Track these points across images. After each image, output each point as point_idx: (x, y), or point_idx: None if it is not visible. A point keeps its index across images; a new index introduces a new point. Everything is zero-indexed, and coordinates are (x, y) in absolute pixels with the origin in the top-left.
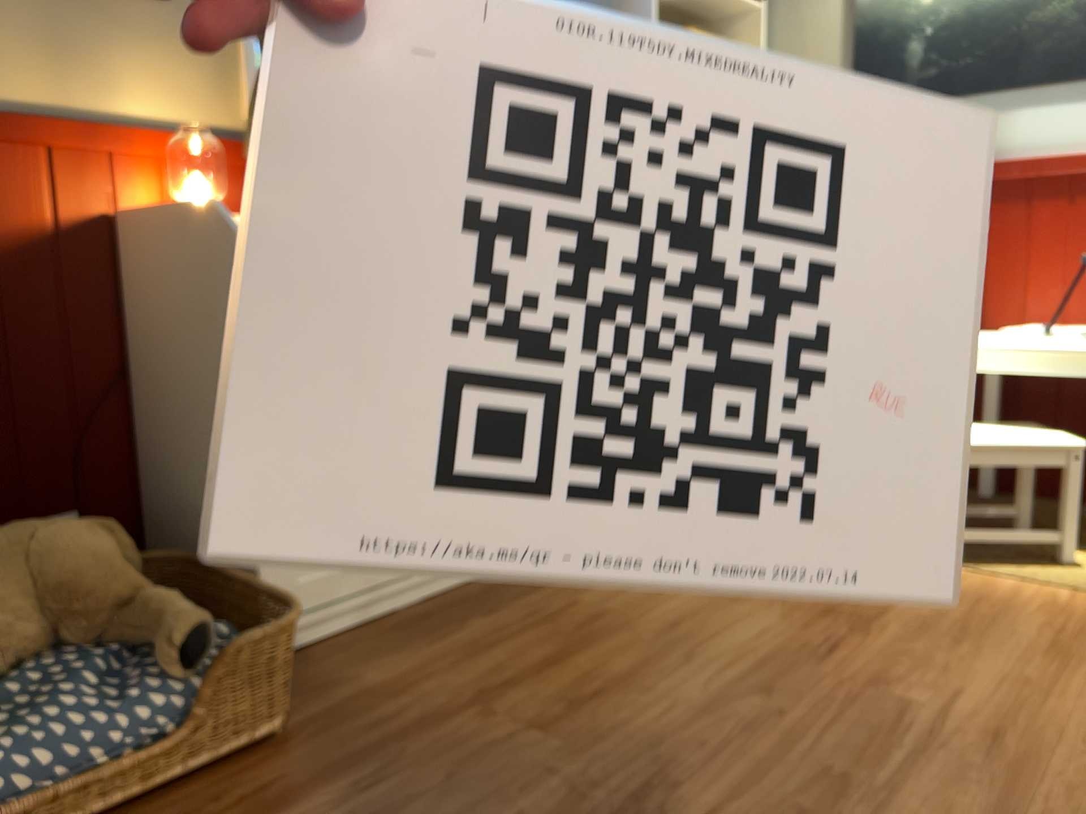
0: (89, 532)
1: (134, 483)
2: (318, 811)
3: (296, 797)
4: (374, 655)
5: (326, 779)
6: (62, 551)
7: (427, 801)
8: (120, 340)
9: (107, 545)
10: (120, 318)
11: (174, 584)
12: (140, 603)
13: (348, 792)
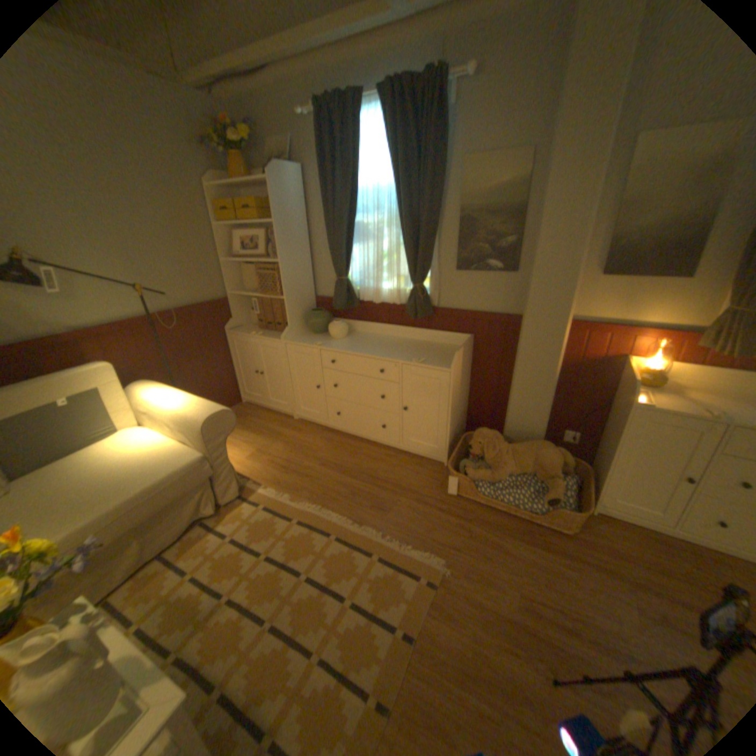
0: (555, 455)
1: (600, 434)
2: (555, 561)
3: (555, 553)
4: (629, 540)
5: (566, 557)
6: (545, 457)
7: (579, 588)
8: (614, 394)
9: (558, 461)
10: (616, 387)
11: (584, 474)
12: (554, 481)
13: (566, 565)
